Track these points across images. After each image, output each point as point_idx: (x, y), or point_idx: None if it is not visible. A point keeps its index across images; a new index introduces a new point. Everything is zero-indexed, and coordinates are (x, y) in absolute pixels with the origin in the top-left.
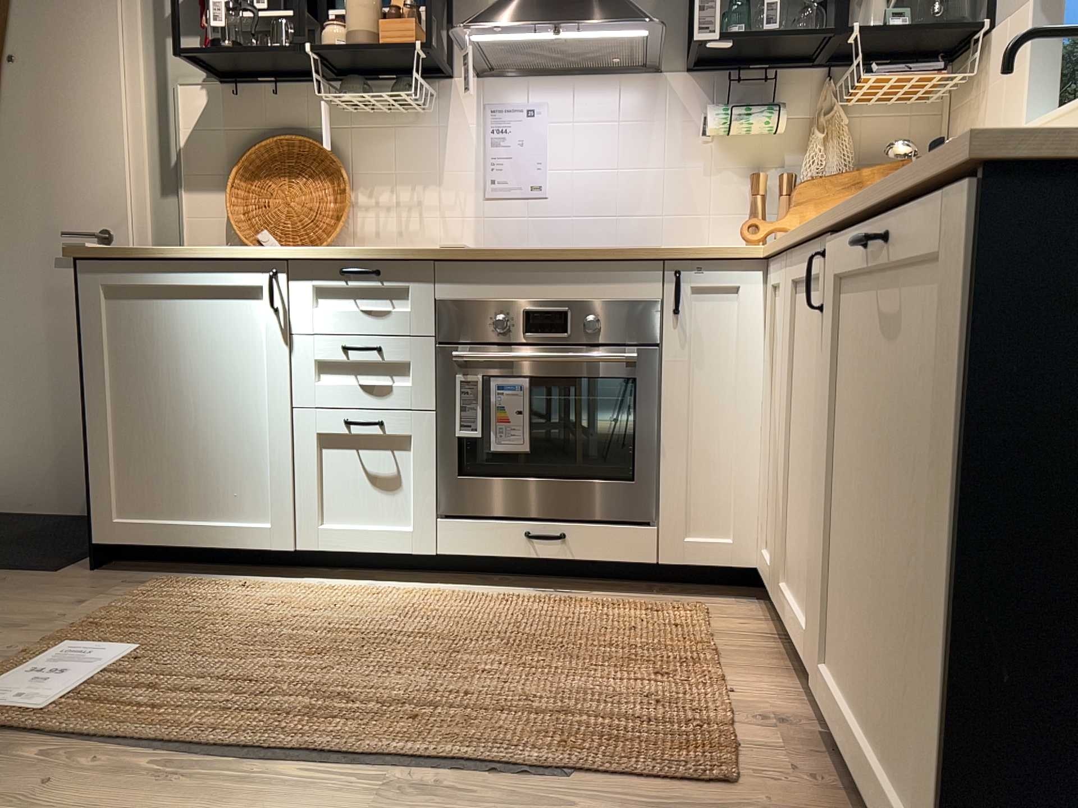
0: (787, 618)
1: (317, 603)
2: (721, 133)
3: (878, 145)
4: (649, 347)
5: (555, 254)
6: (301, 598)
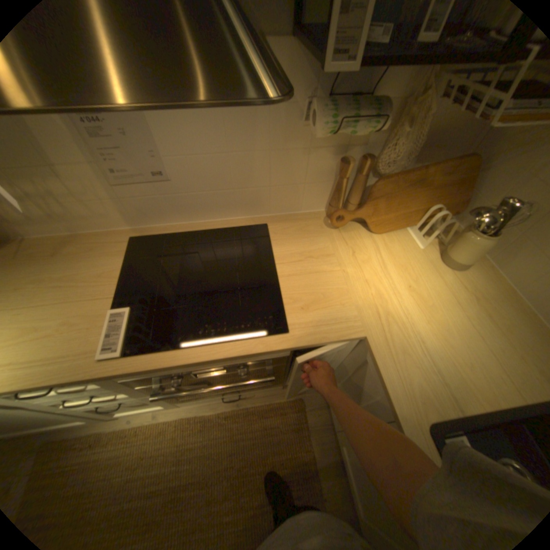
0: (342, 456)
1: (130, 455)
2: (328, 133)
3: (447, 122)
4: (278, 362)
5: (204, 362)
6: (122, 452)
